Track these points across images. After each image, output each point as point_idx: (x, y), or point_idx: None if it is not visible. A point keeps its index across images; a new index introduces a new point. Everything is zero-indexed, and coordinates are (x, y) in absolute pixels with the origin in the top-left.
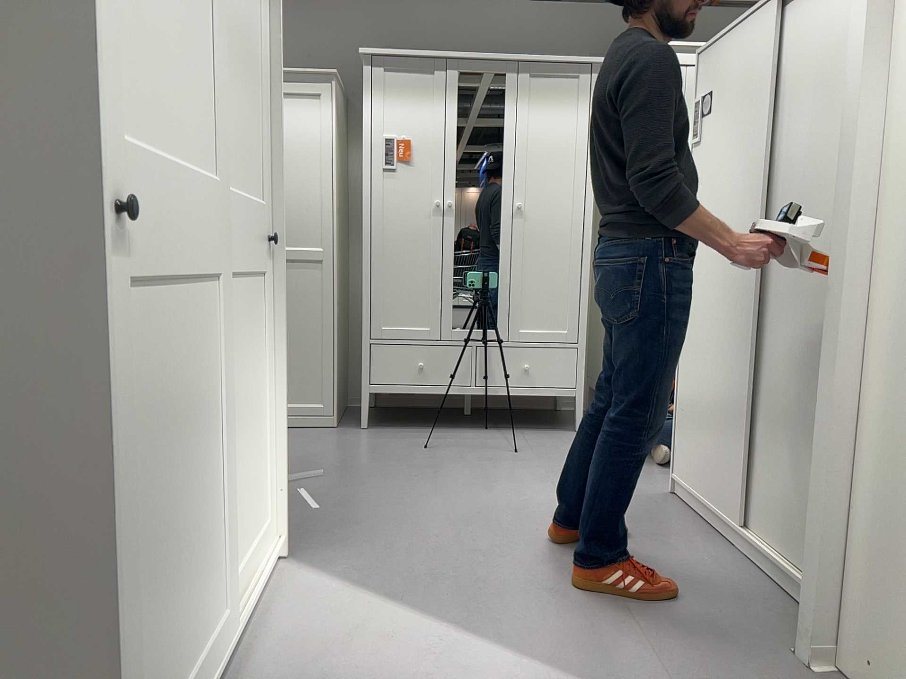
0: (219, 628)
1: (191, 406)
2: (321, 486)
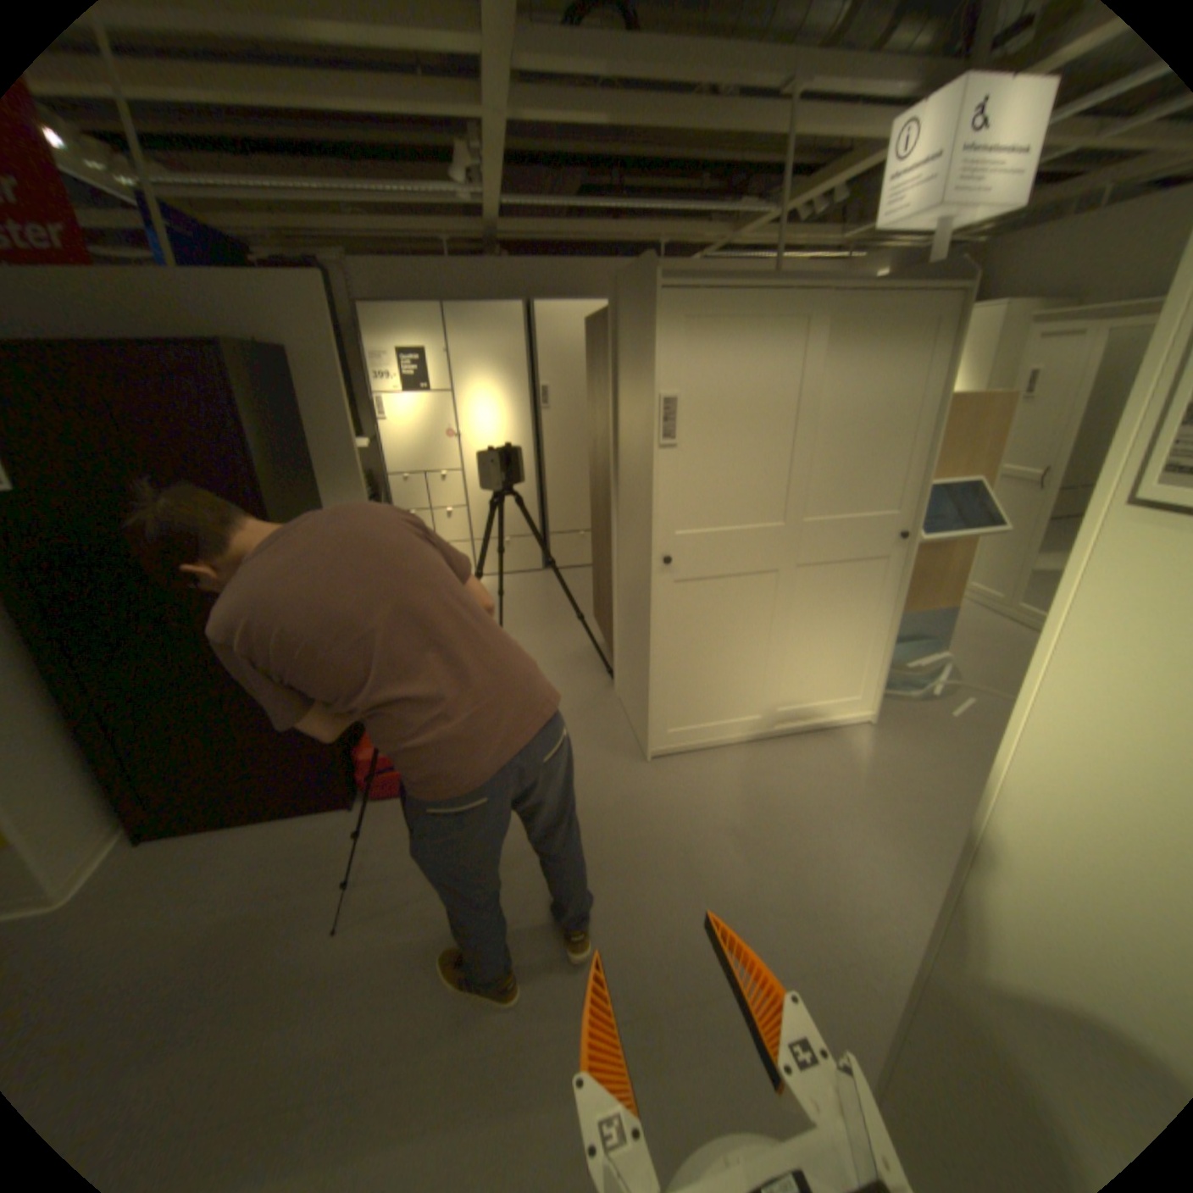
0: (756, 720)
1: (741, 625)
2: (998, 706)
